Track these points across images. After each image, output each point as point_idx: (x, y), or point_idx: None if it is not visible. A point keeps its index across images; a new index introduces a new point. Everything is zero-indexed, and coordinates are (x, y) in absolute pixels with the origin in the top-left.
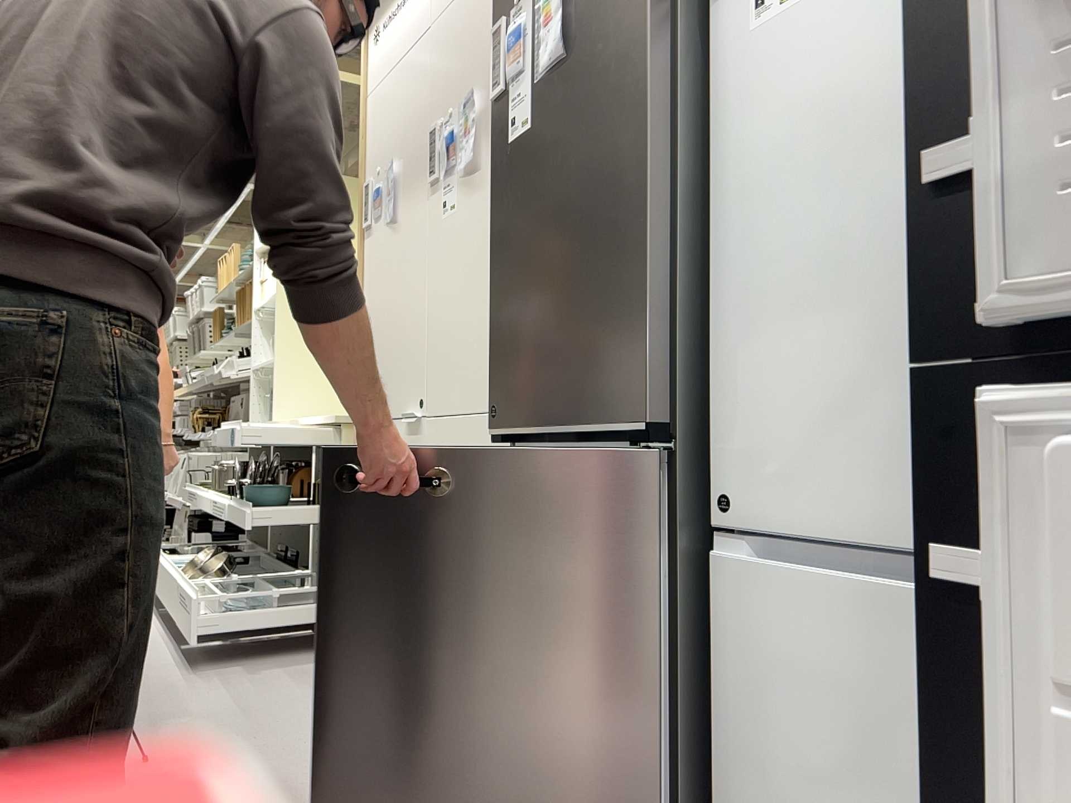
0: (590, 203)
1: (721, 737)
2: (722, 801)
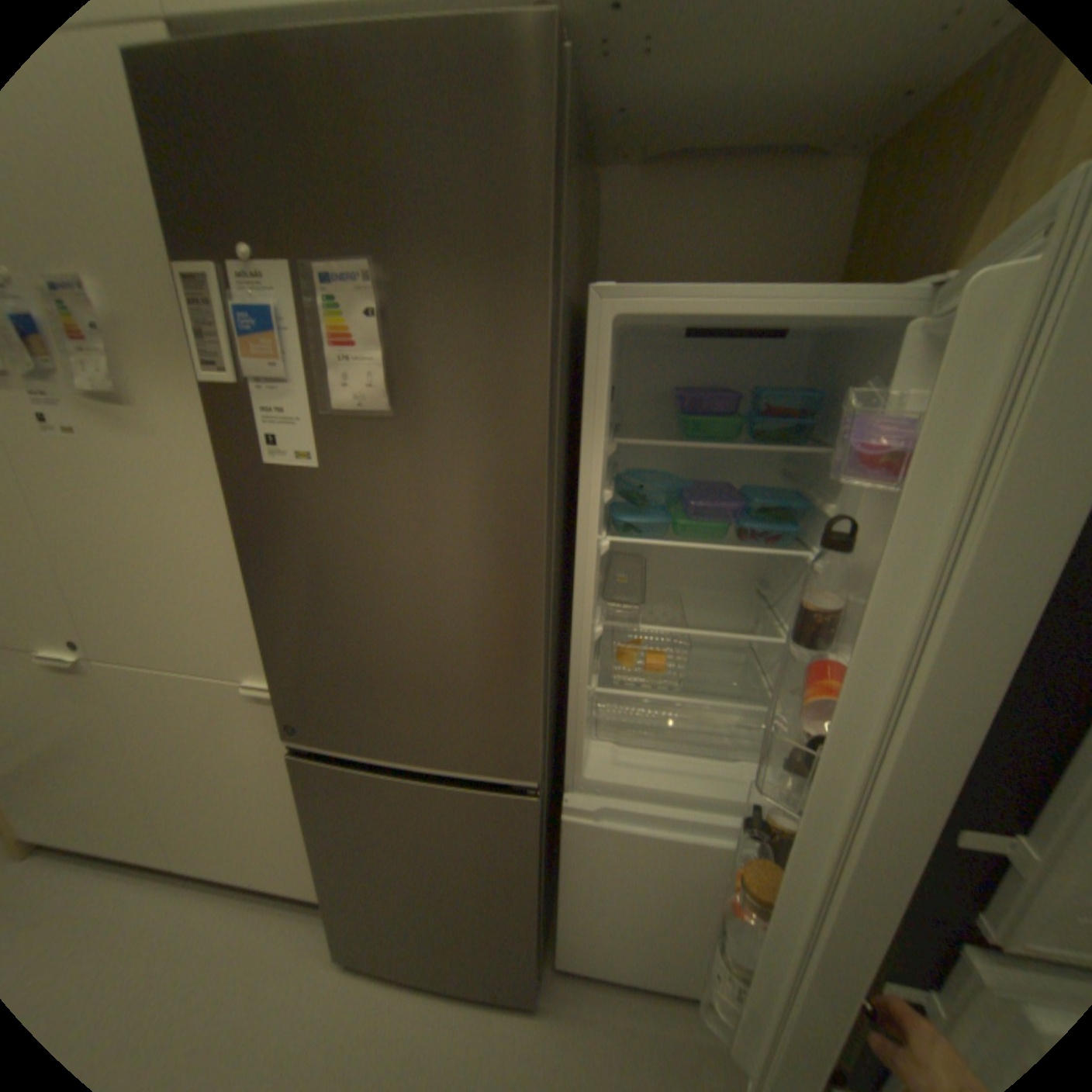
0: (449, 596)
1: (558, 894)
2: (557, 918)
